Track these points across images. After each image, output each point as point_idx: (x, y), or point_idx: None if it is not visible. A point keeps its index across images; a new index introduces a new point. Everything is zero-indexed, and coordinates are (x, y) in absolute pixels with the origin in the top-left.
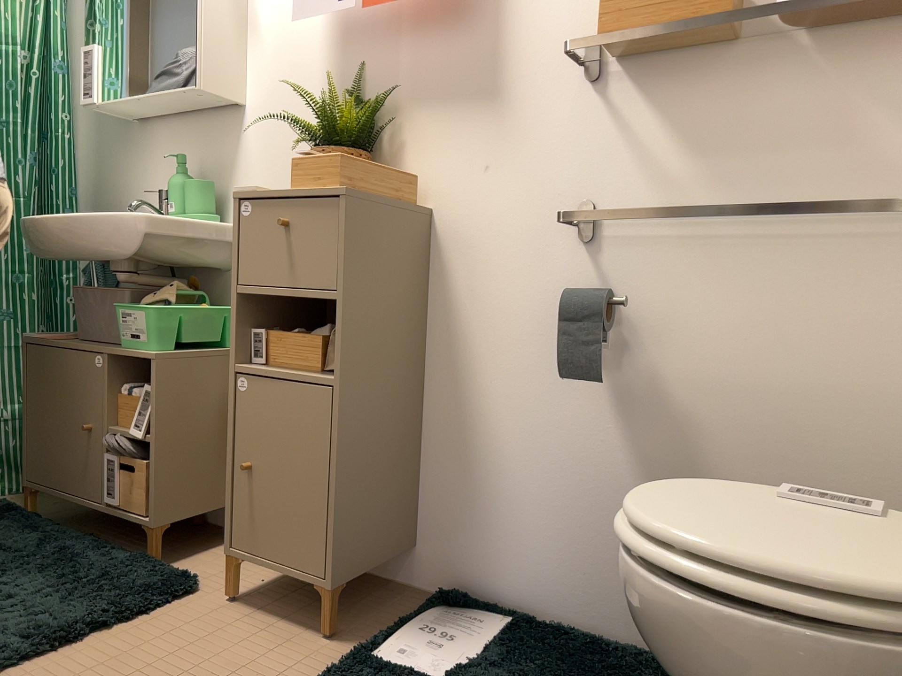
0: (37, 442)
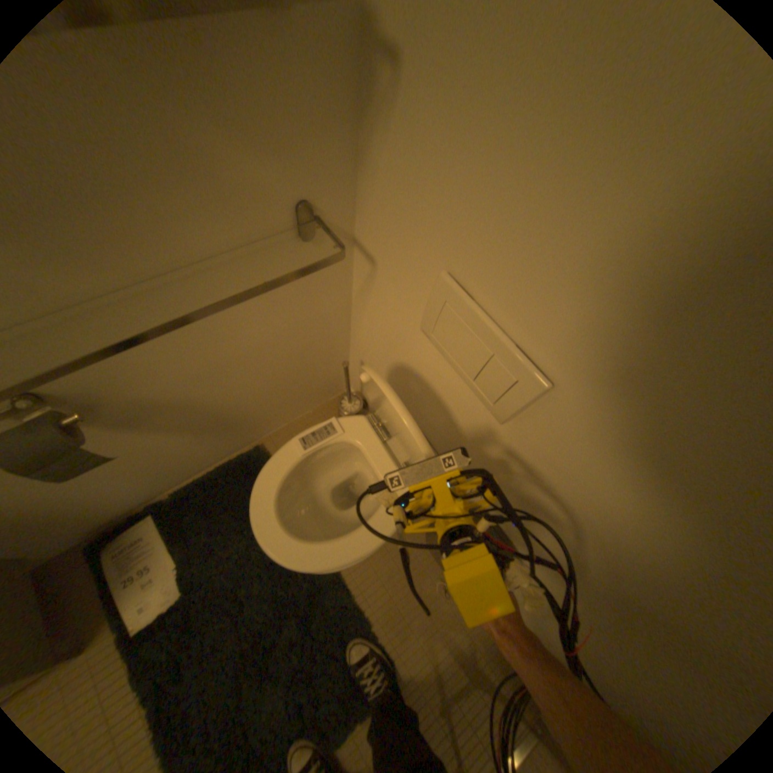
0: None
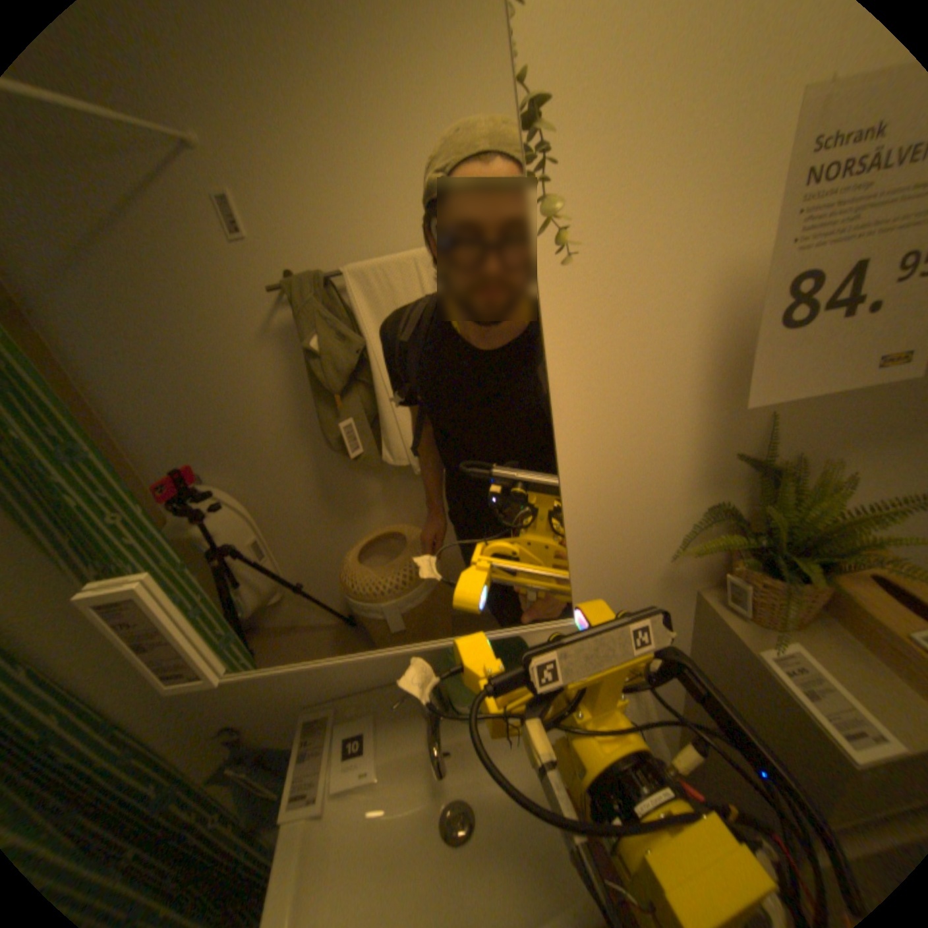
0: None
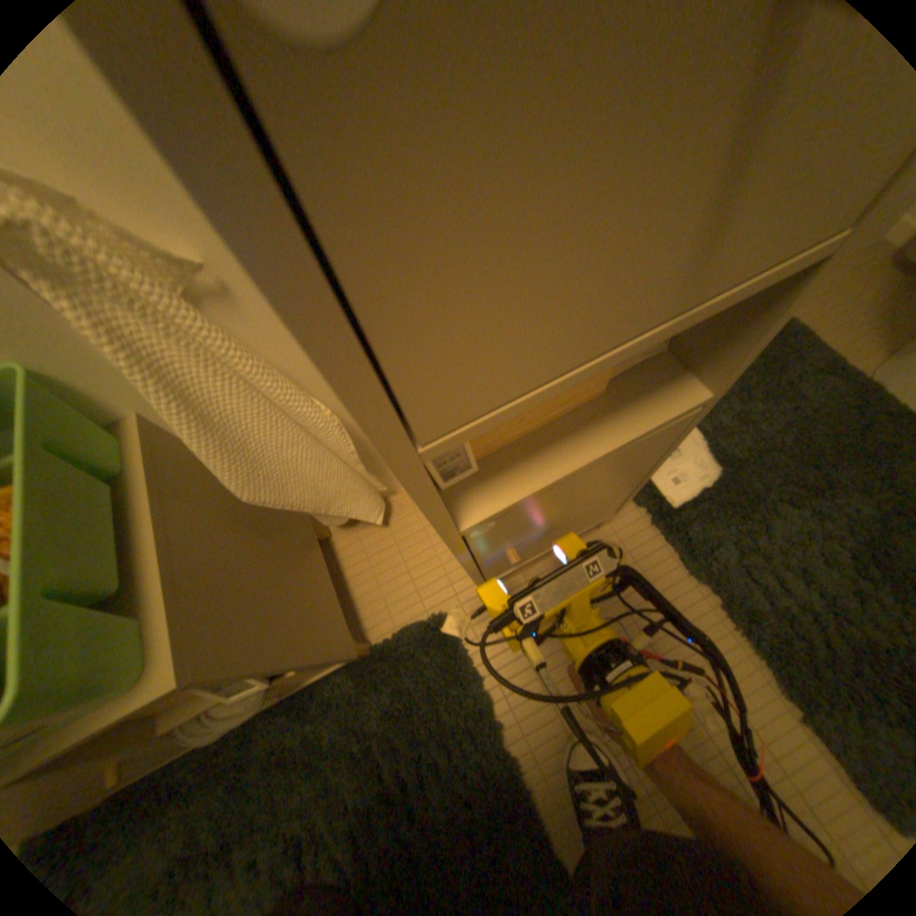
0: None
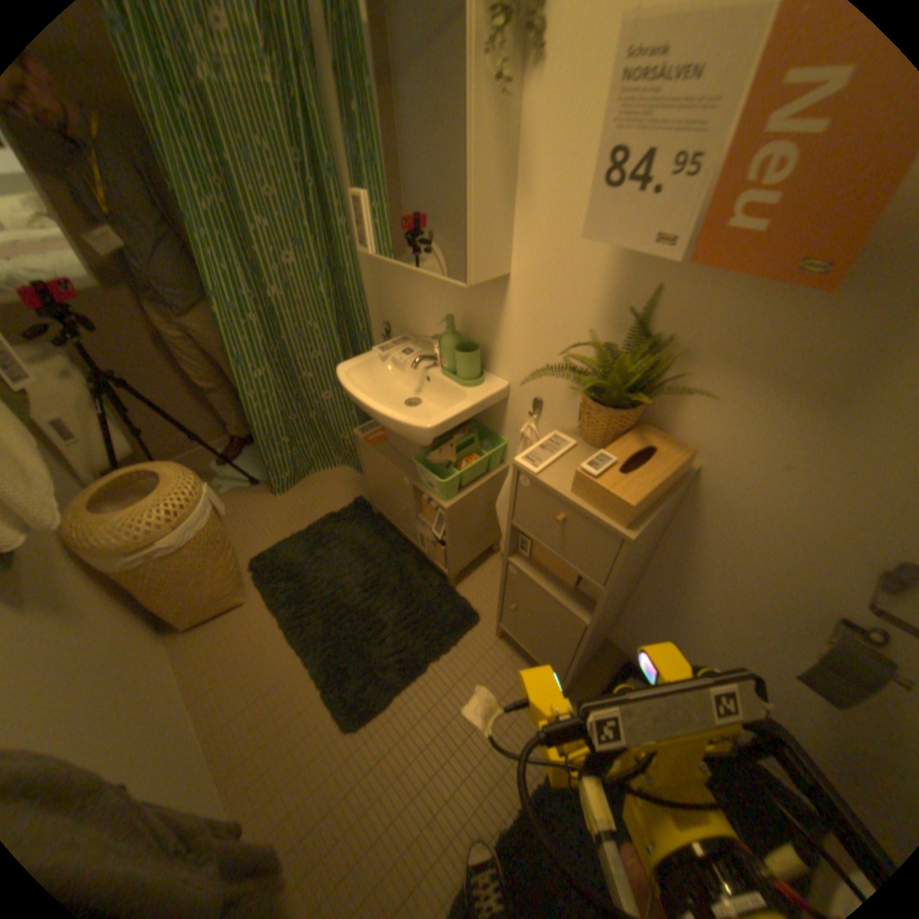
0: (369, 488)
